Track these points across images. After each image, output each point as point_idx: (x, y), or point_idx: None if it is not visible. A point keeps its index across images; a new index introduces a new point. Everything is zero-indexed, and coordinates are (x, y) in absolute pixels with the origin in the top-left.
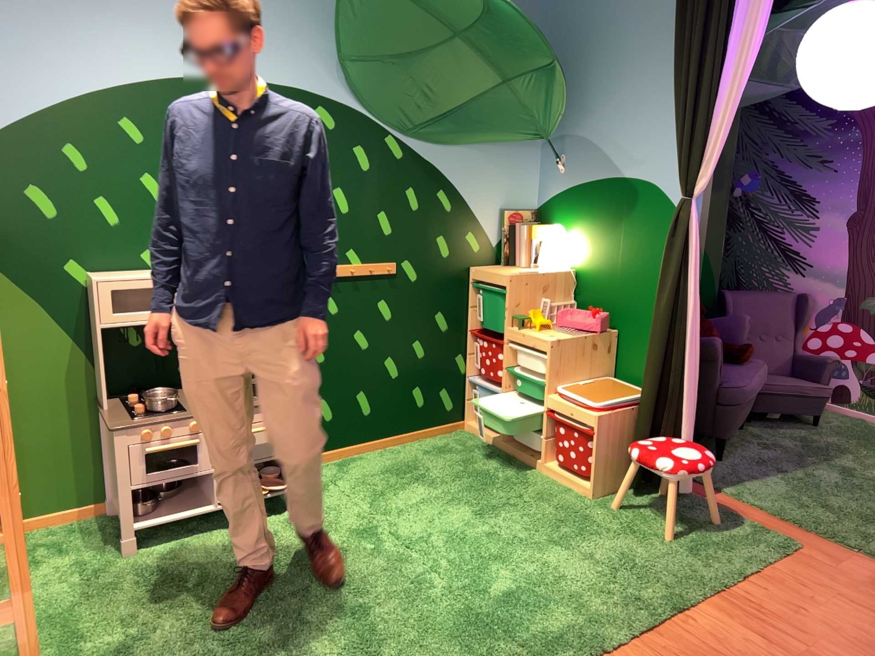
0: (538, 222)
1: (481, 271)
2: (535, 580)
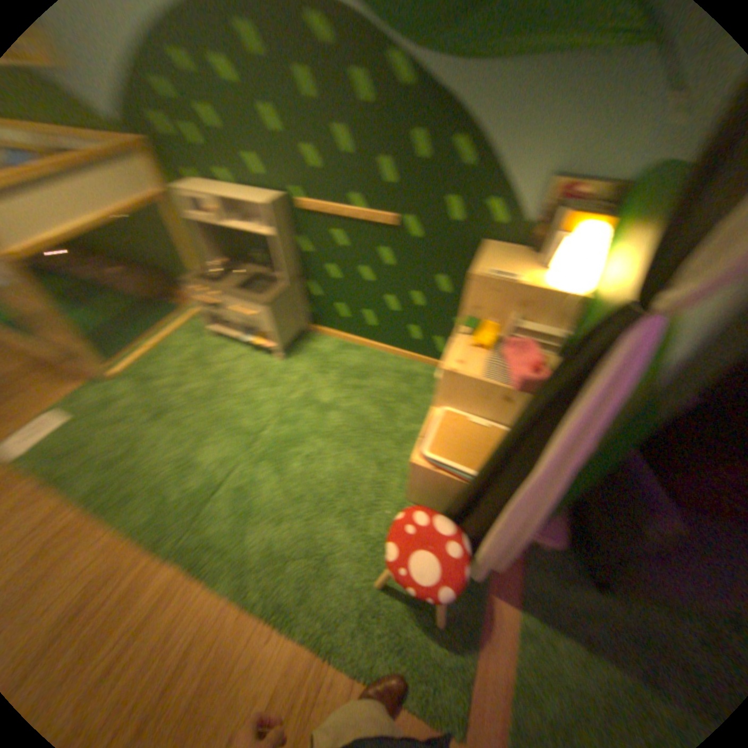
0: (615, 204)
1: (479, 252)
2: (263, 510)
